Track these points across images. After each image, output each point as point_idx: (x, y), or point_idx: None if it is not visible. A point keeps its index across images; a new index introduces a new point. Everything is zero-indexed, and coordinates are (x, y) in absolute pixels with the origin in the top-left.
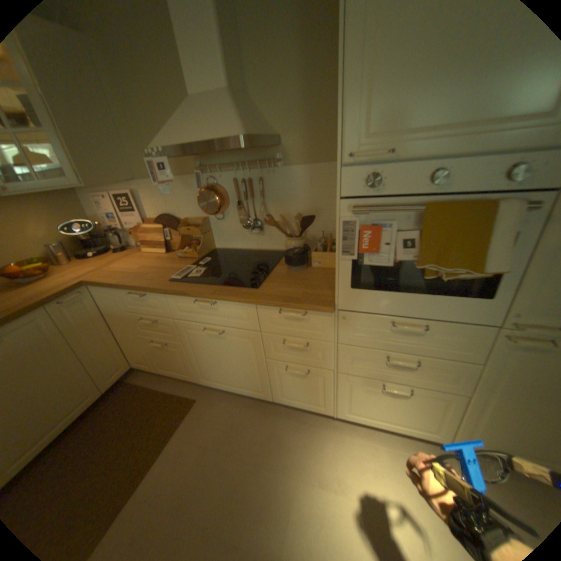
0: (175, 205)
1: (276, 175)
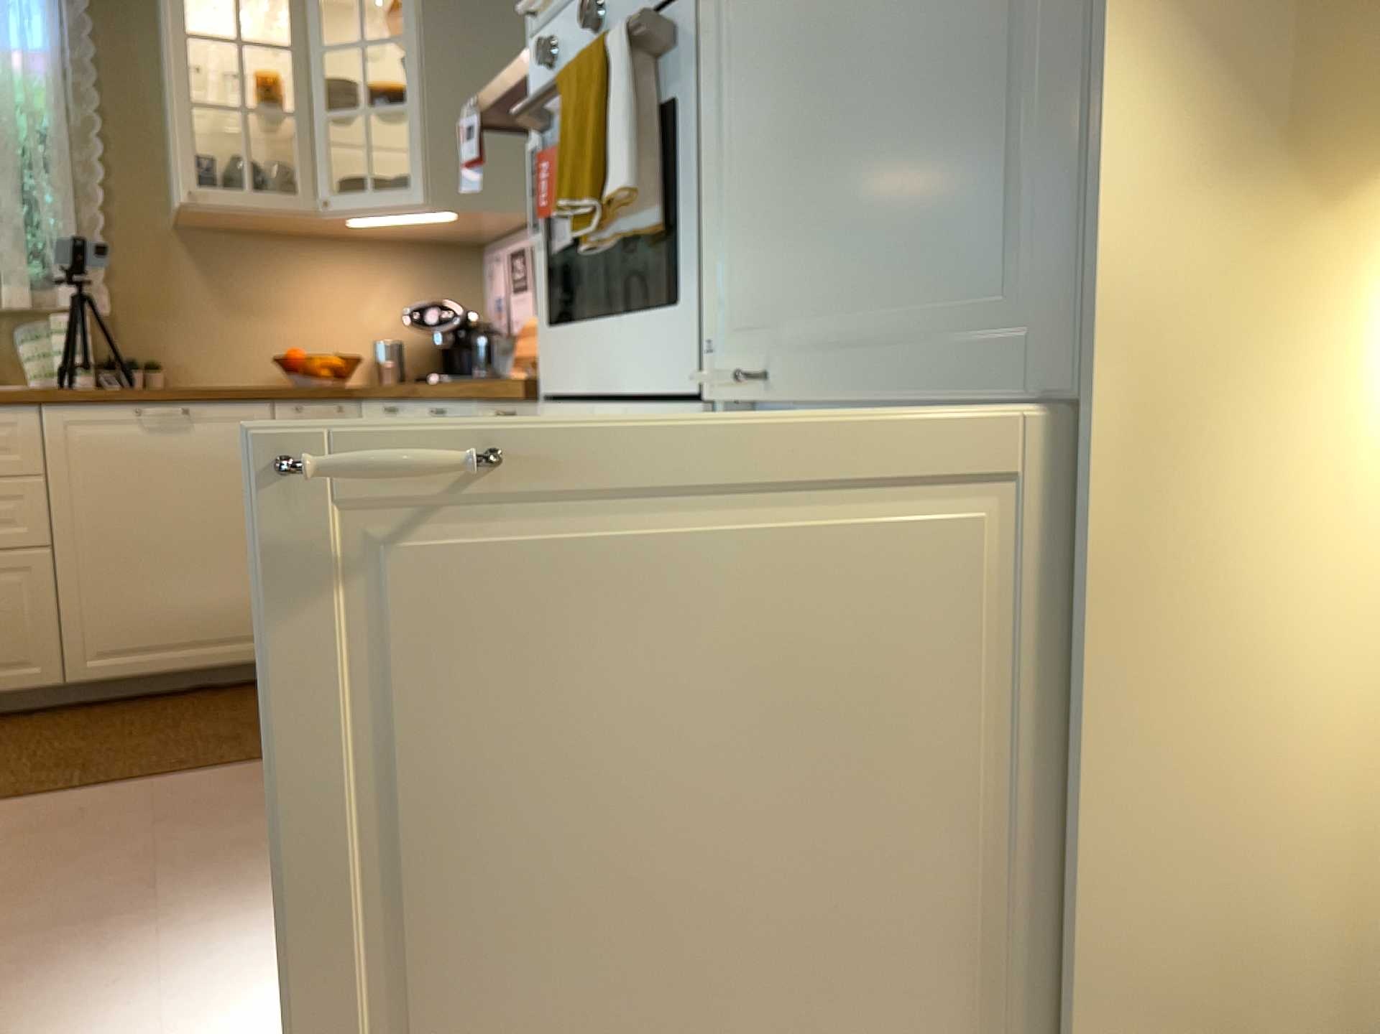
0: None
1: None
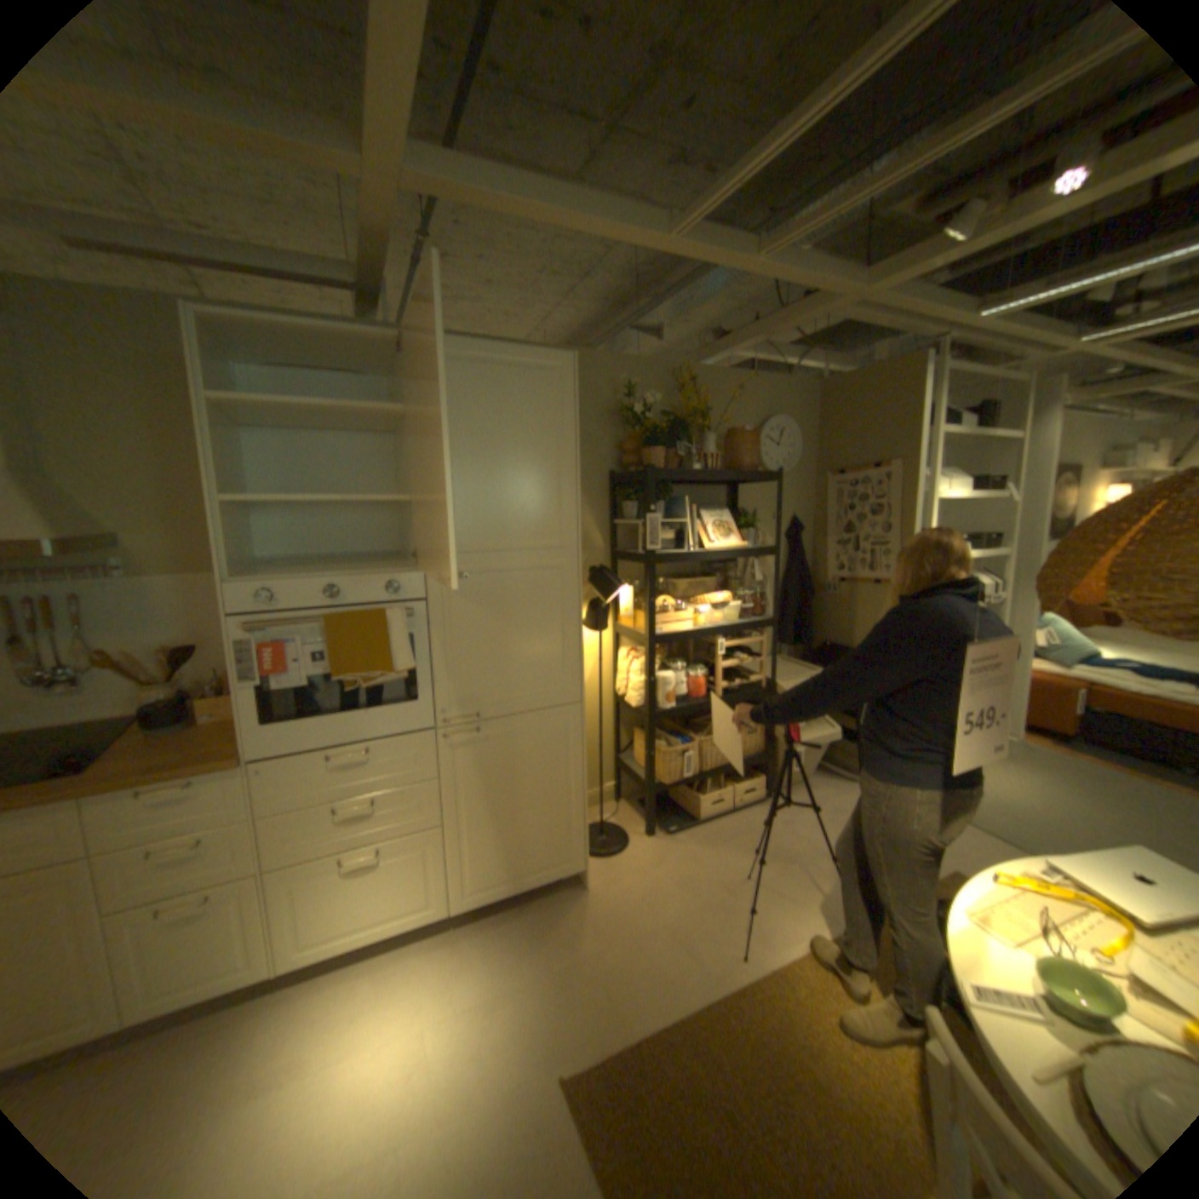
0: None
1: (109, 592)
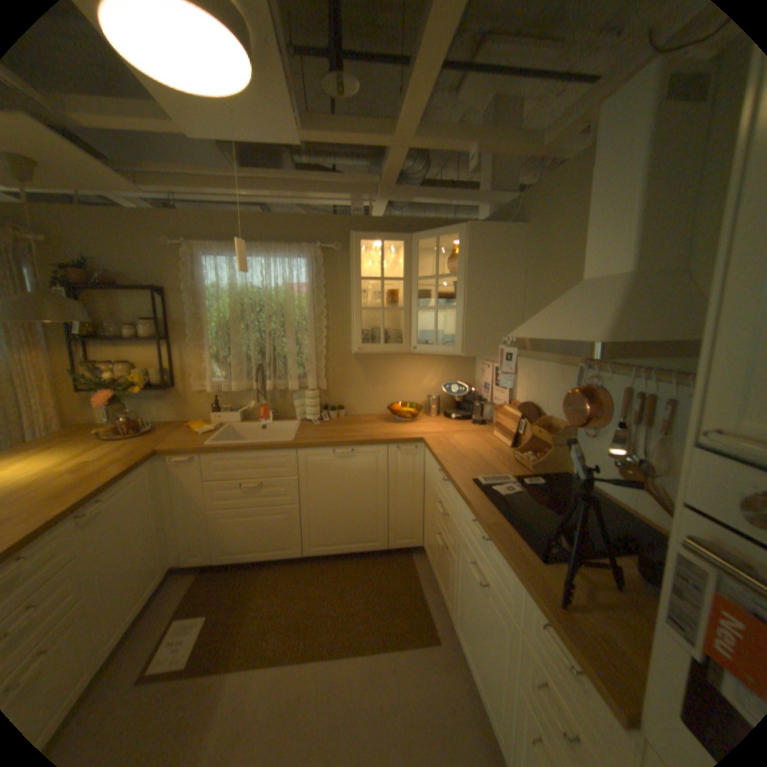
0: (547, 398)
1: None
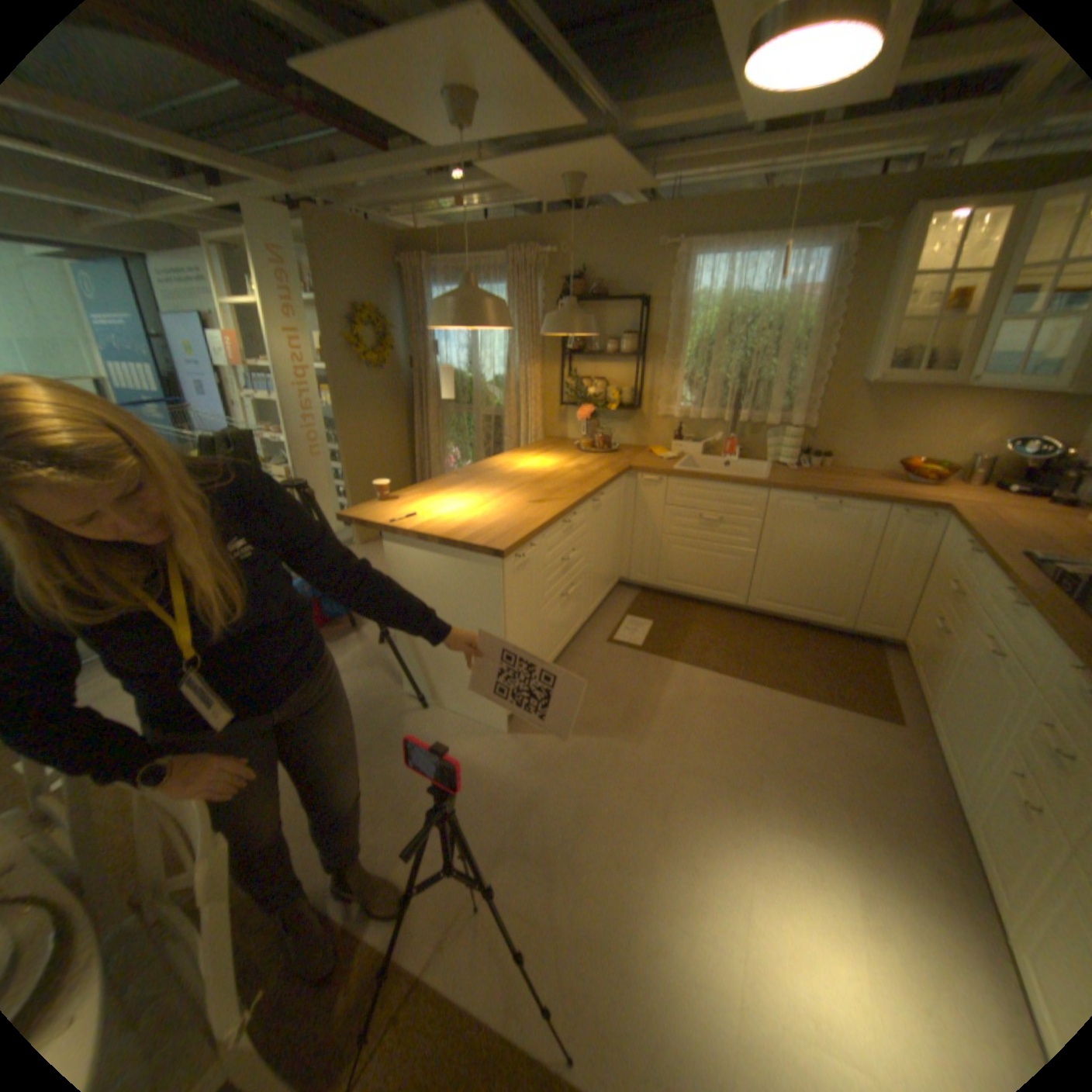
0: None
1: None
